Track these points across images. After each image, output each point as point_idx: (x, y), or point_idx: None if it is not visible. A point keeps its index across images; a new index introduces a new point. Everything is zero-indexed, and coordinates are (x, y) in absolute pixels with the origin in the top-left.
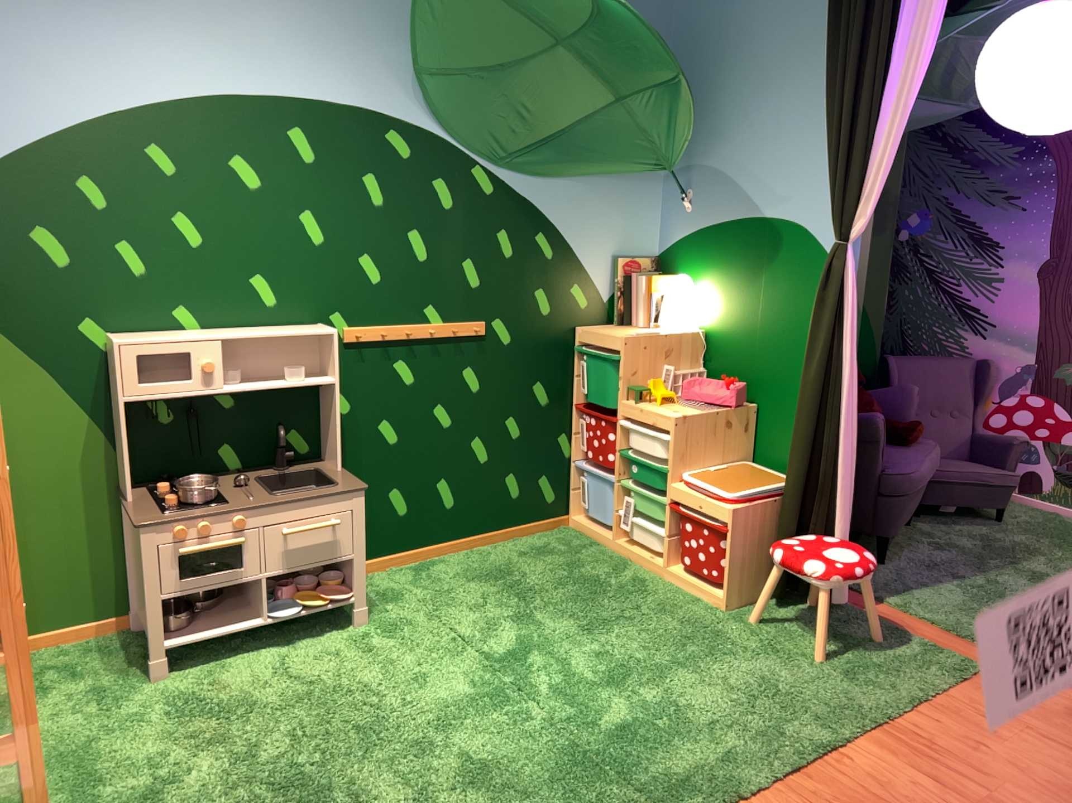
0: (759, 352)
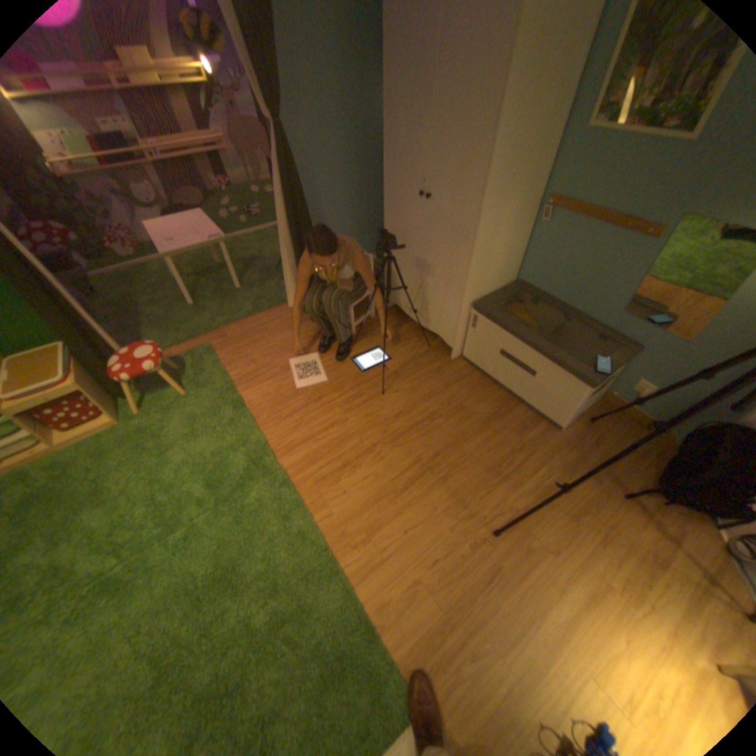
0: None
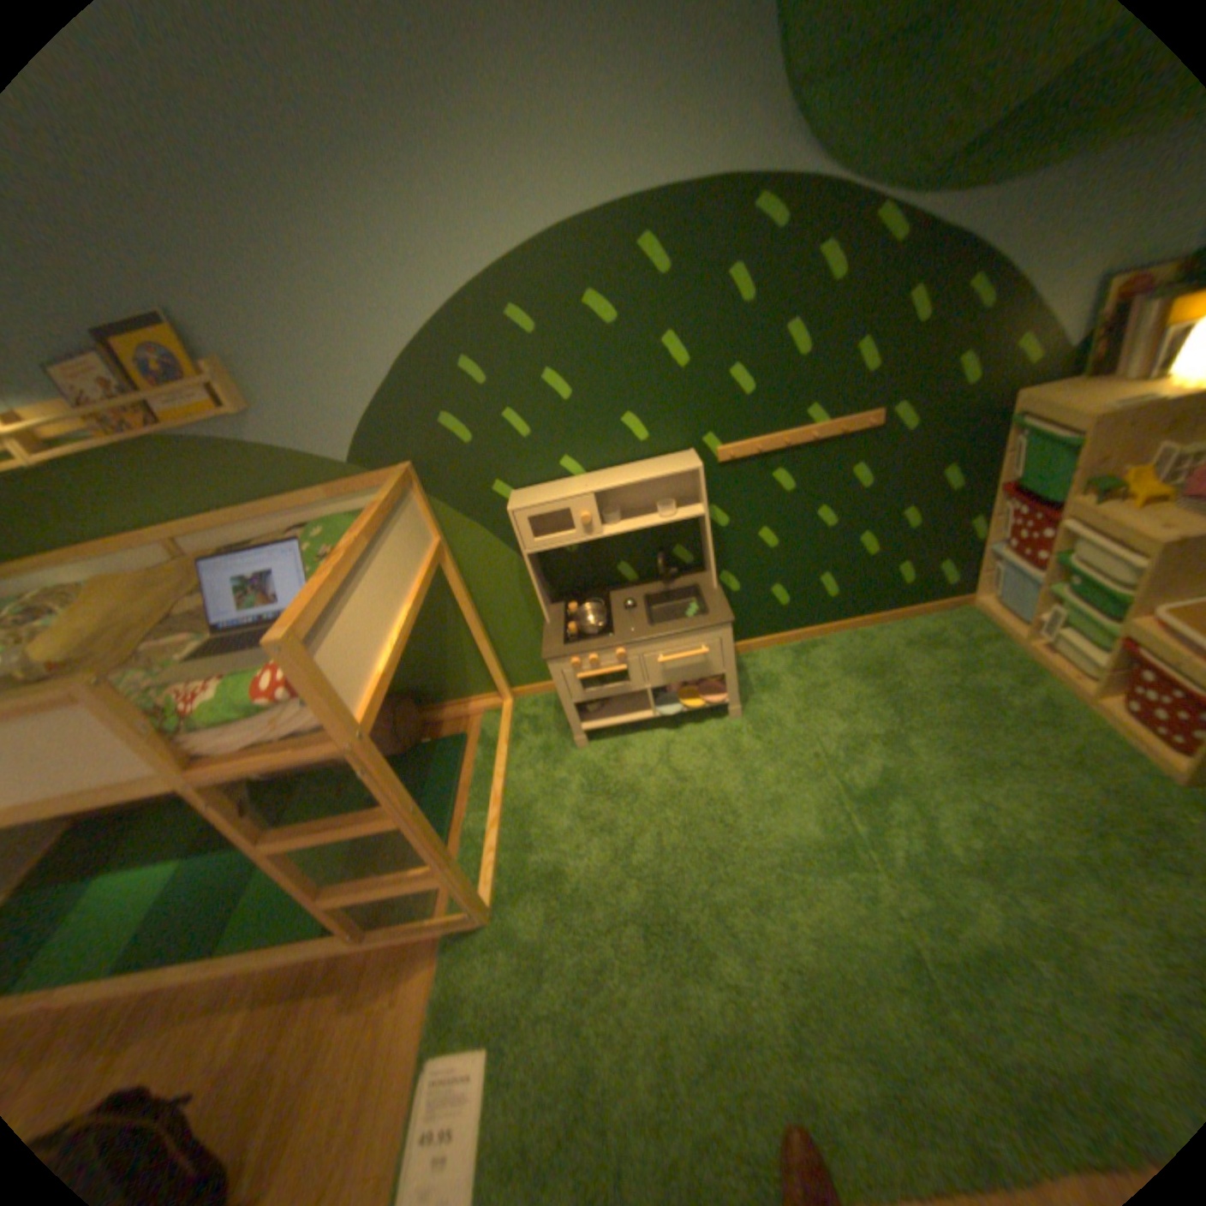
0: None
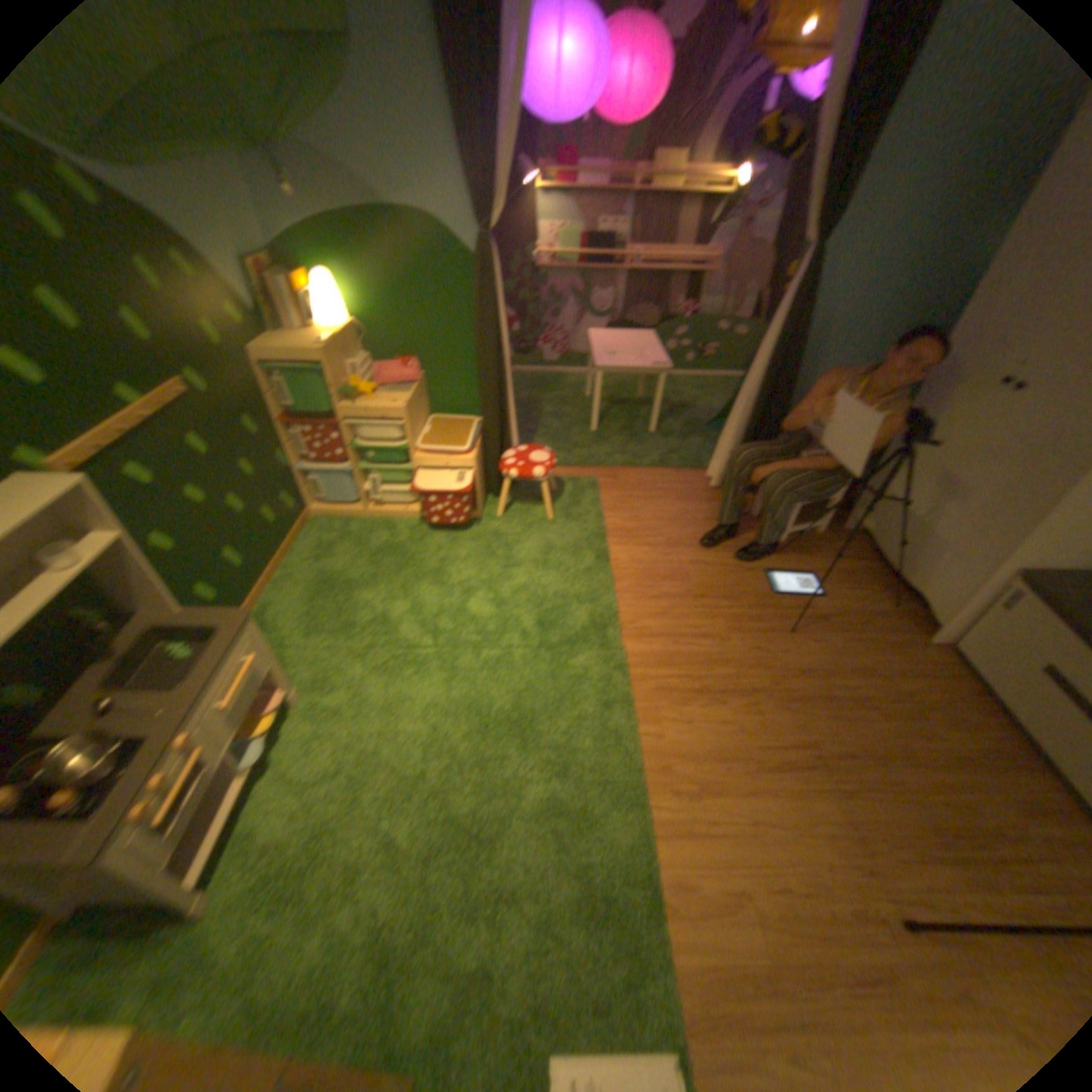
0: (414, 330)
